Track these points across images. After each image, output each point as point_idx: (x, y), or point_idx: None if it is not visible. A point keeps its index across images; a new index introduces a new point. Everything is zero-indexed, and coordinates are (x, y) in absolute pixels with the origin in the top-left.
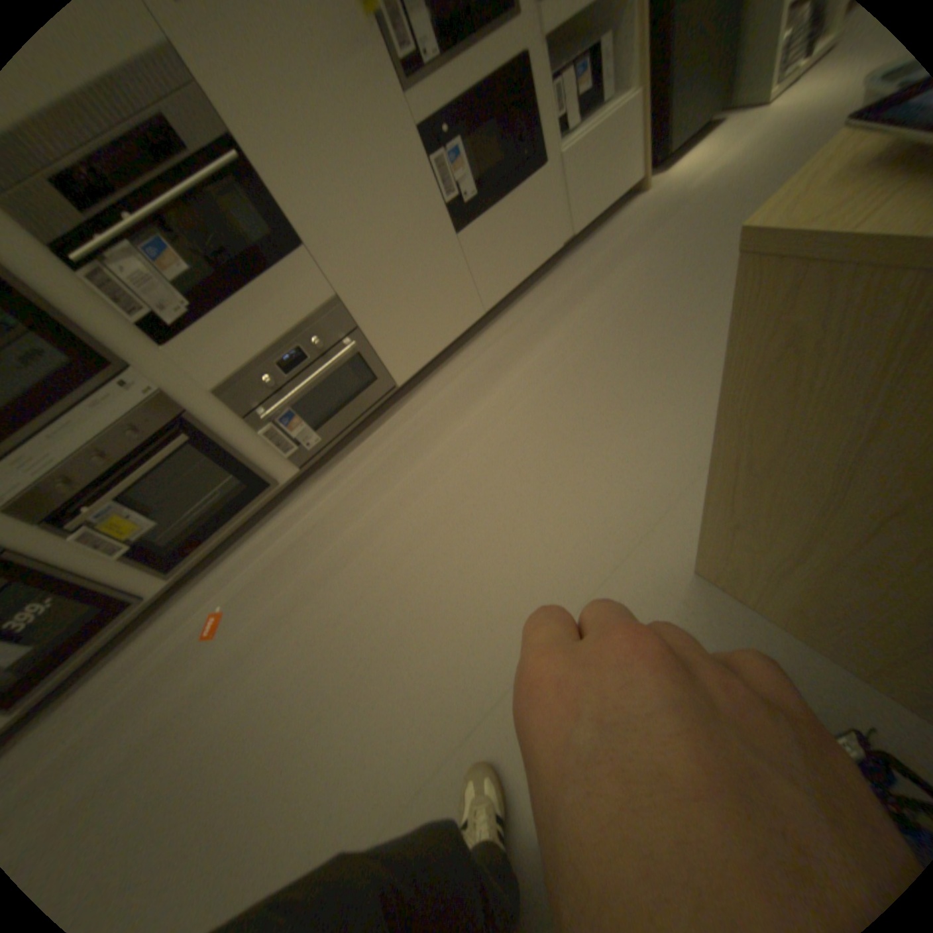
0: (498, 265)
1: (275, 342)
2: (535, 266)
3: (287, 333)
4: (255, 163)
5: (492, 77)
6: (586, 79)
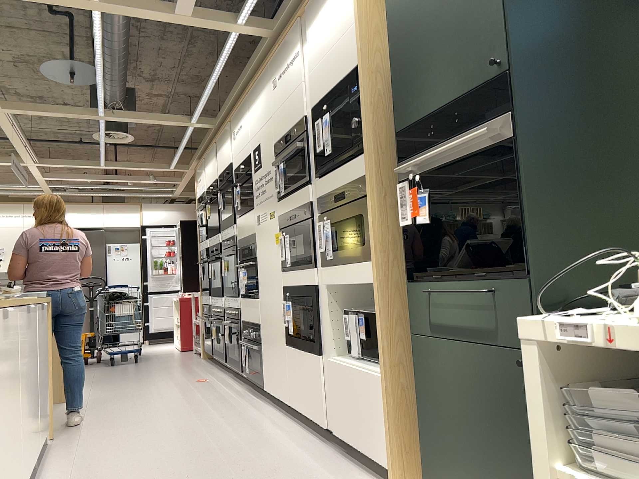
0: (297, 386)
1: (249, 322)
2: (312, 418)
3: (251, 322)
4: (257, 267)
5: (303, 288)
6: (360, 331)
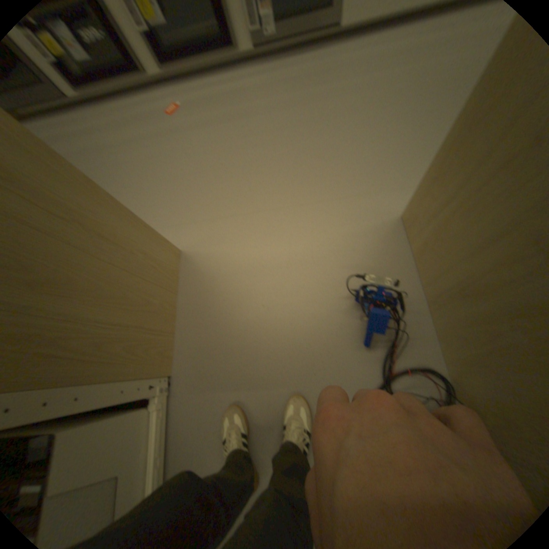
0: None
1: None
2: None
3: None
4: None
5: None
6: None
